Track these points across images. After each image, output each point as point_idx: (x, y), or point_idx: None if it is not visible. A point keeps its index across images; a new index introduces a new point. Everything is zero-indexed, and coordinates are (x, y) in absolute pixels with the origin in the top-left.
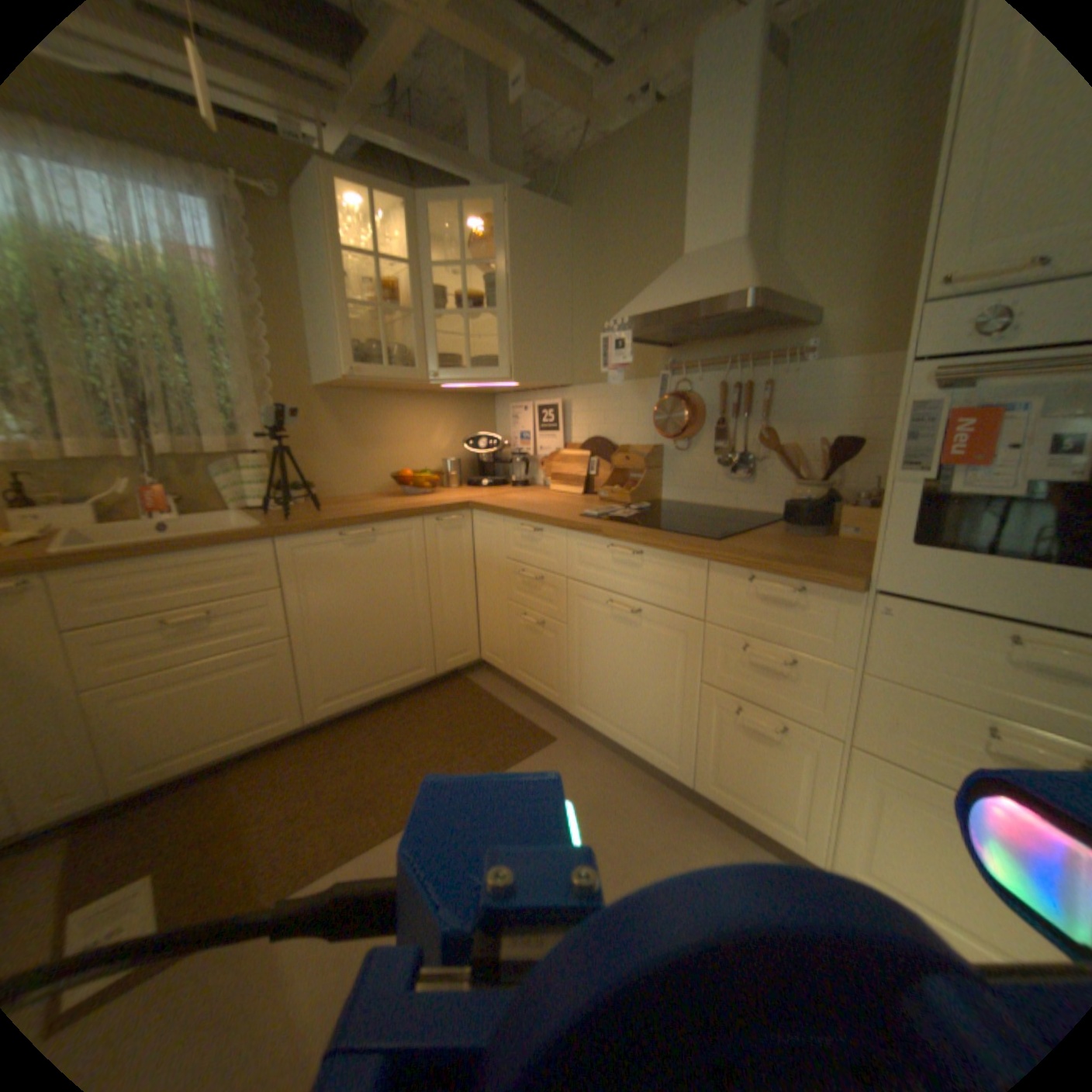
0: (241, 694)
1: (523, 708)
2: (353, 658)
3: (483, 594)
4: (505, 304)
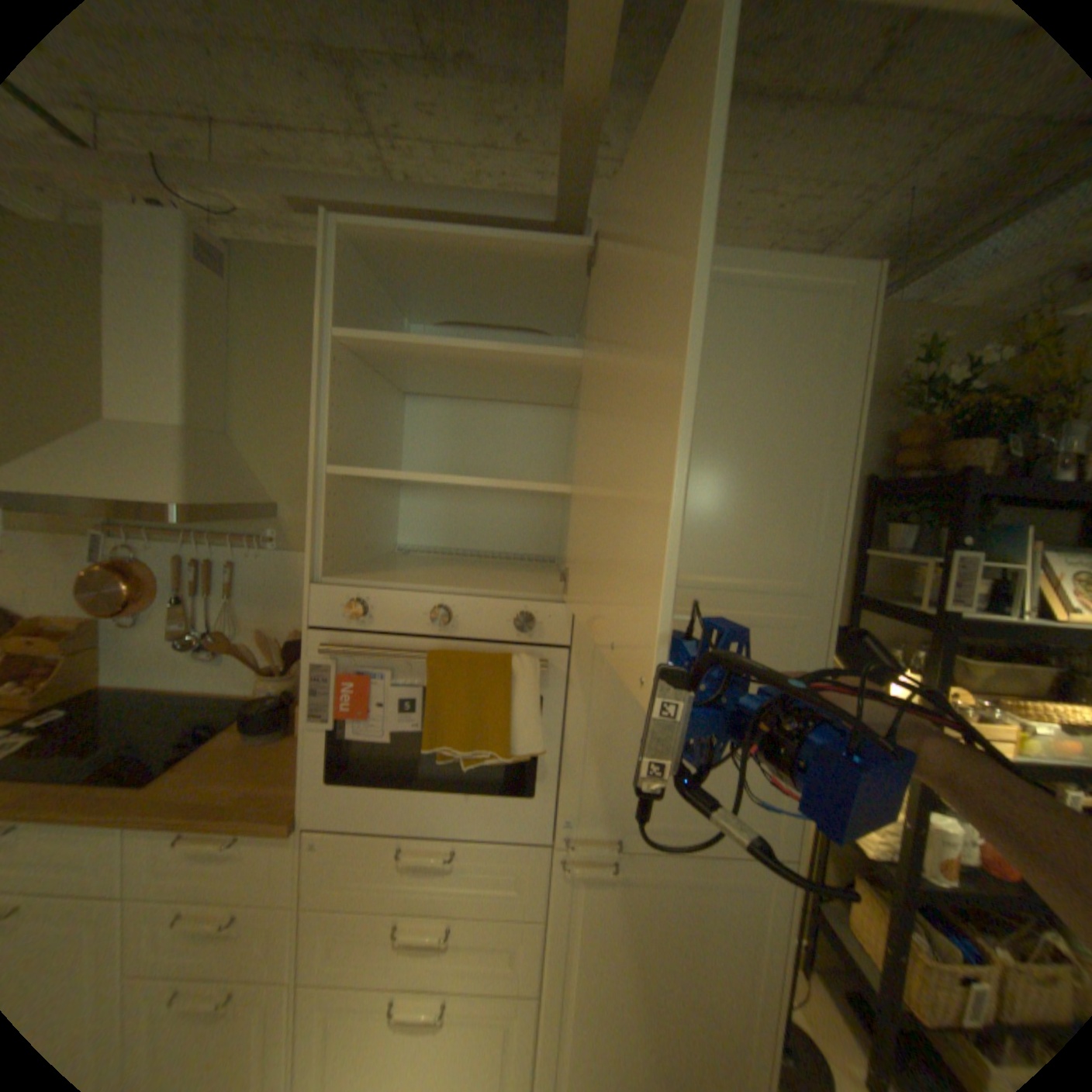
0: None
1: None
2: None
3: None
4: None
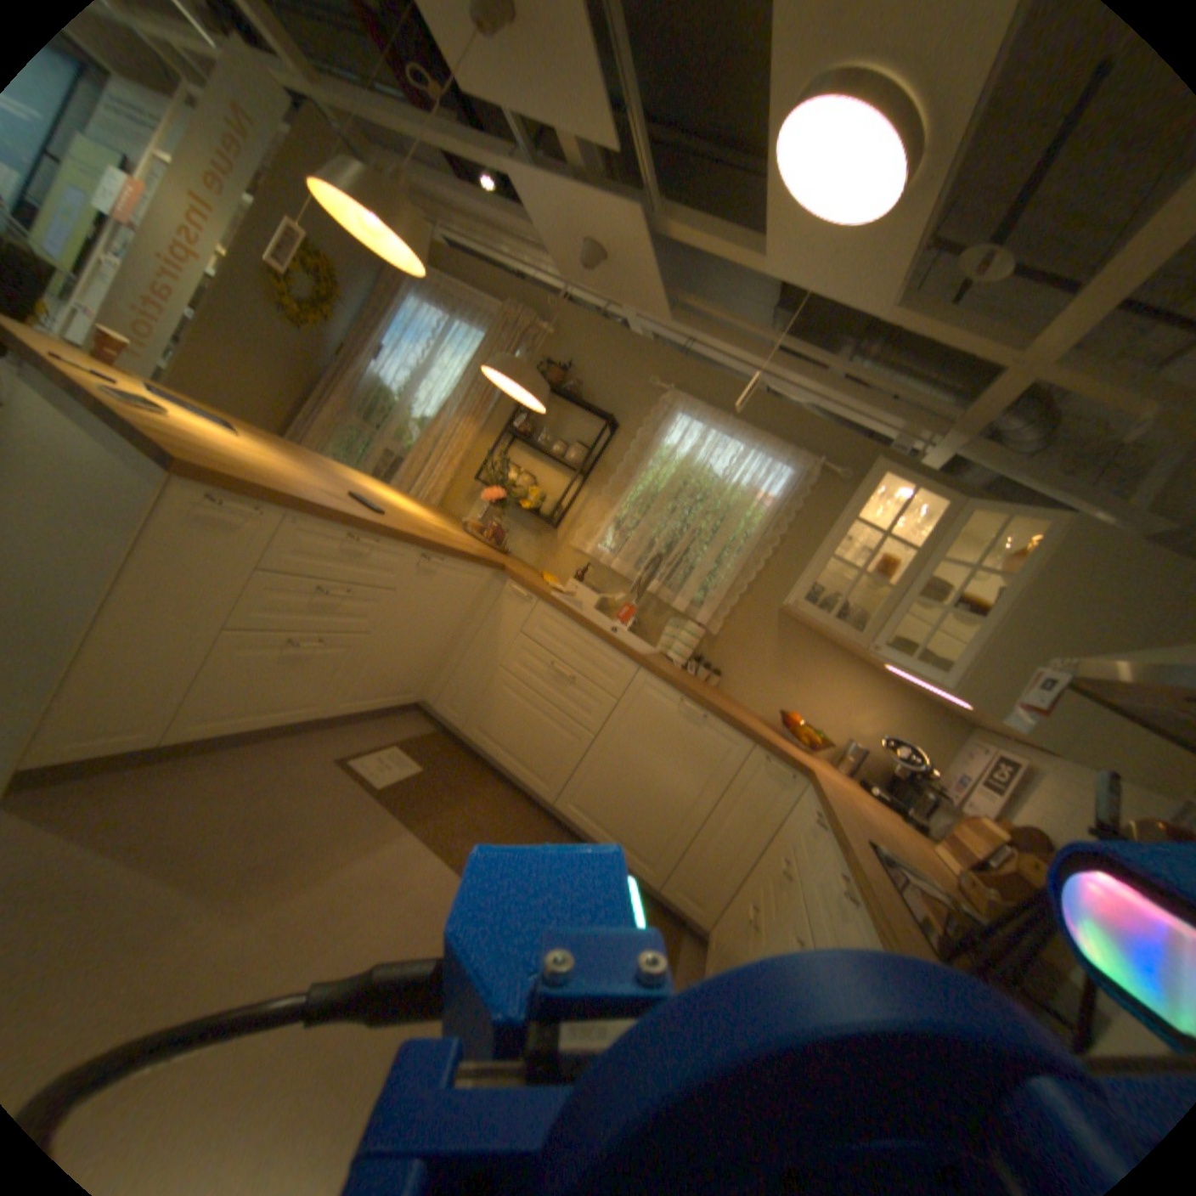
0: (546, 747)
1: None
2: (617, 802)
3: (757, 874)
4: (1007, 625)
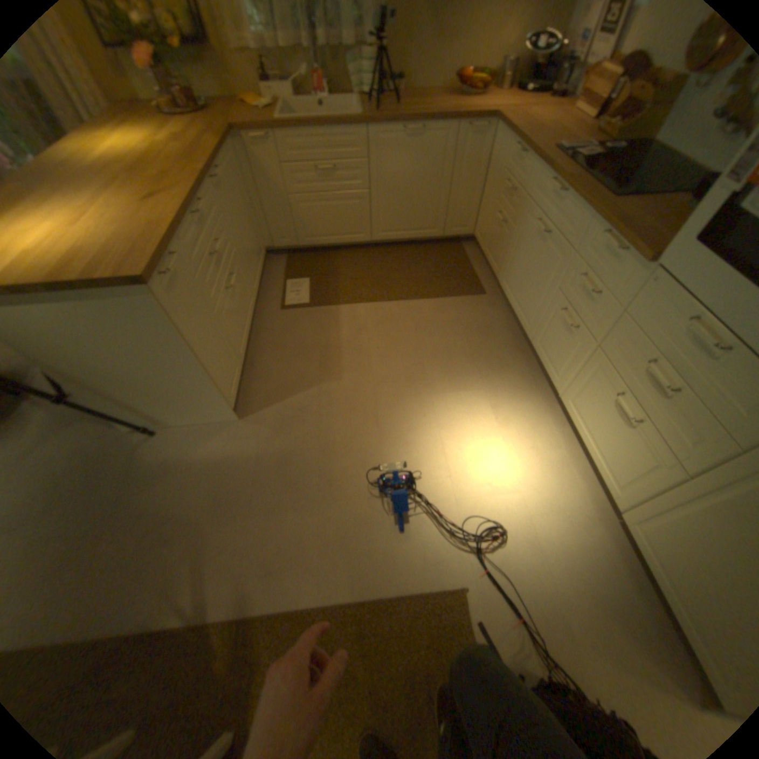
0: (348, 216)
1: (482, 272)
2: (401, 212)
3: (487, 191)
4: None
